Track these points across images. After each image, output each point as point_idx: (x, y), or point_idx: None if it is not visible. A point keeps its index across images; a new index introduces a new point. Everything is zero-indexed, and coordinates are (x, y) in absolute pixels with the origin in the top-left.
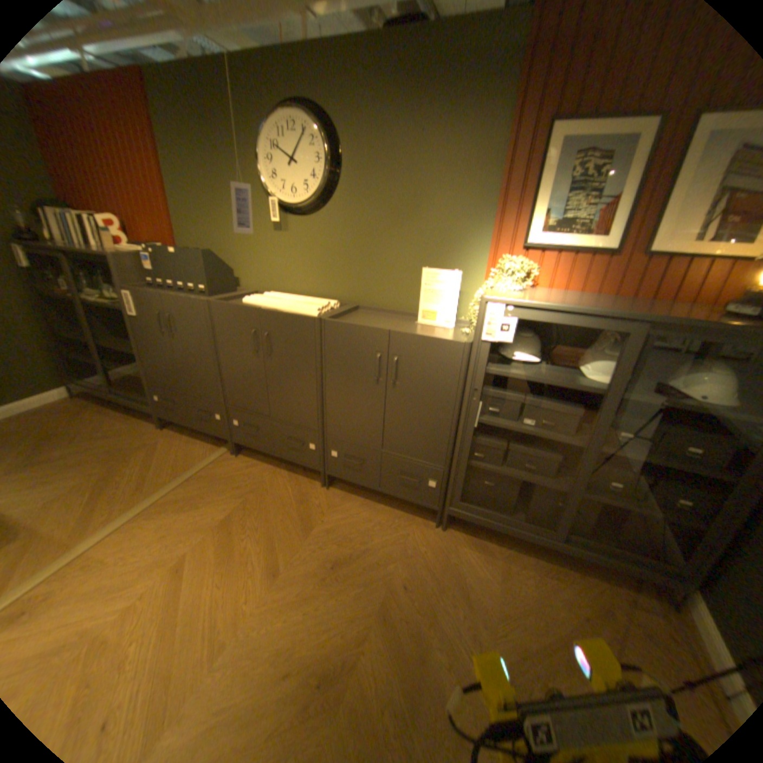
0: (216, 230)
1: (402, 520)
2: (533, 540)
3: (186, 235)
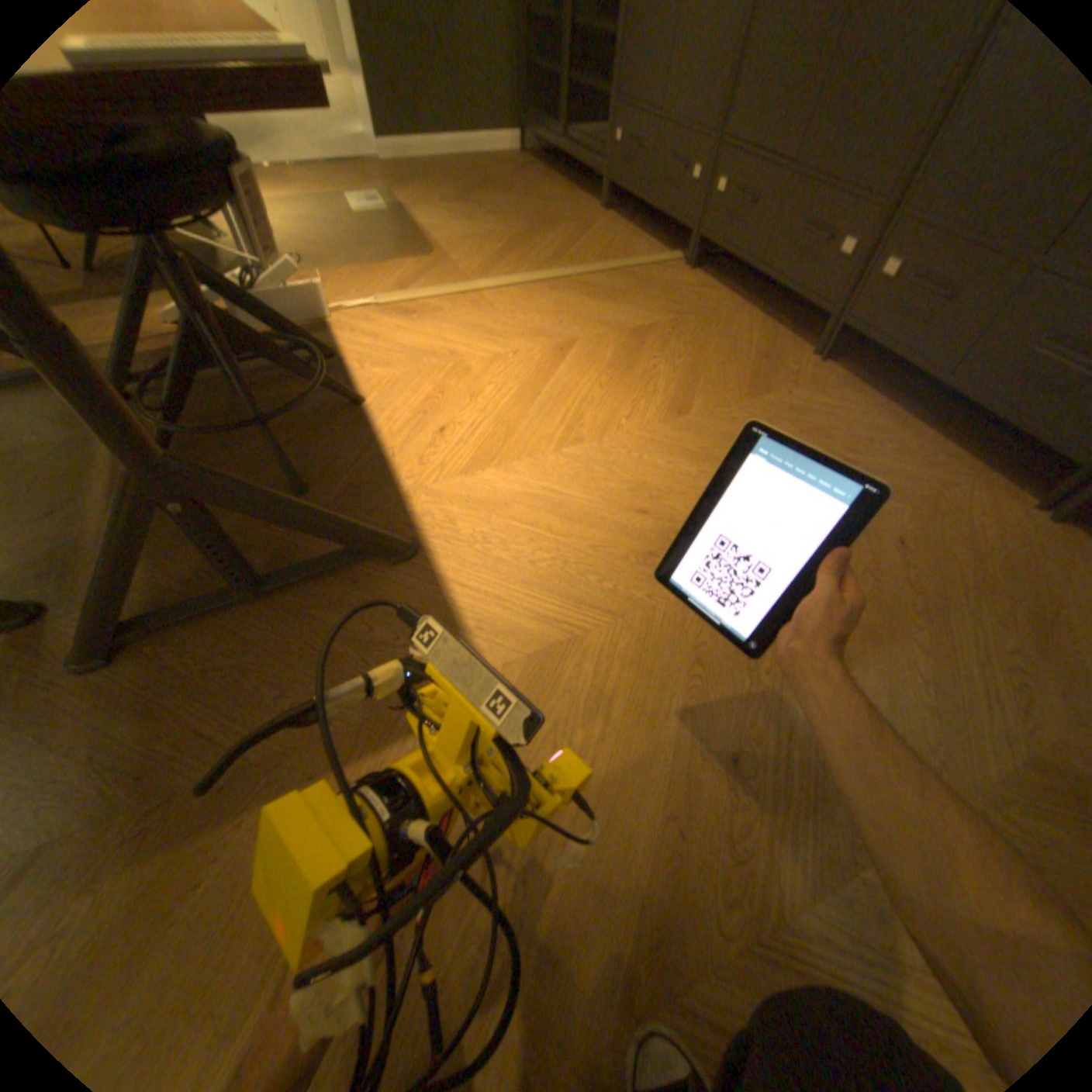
0: None
1: (958, 462)
2: None
3: None
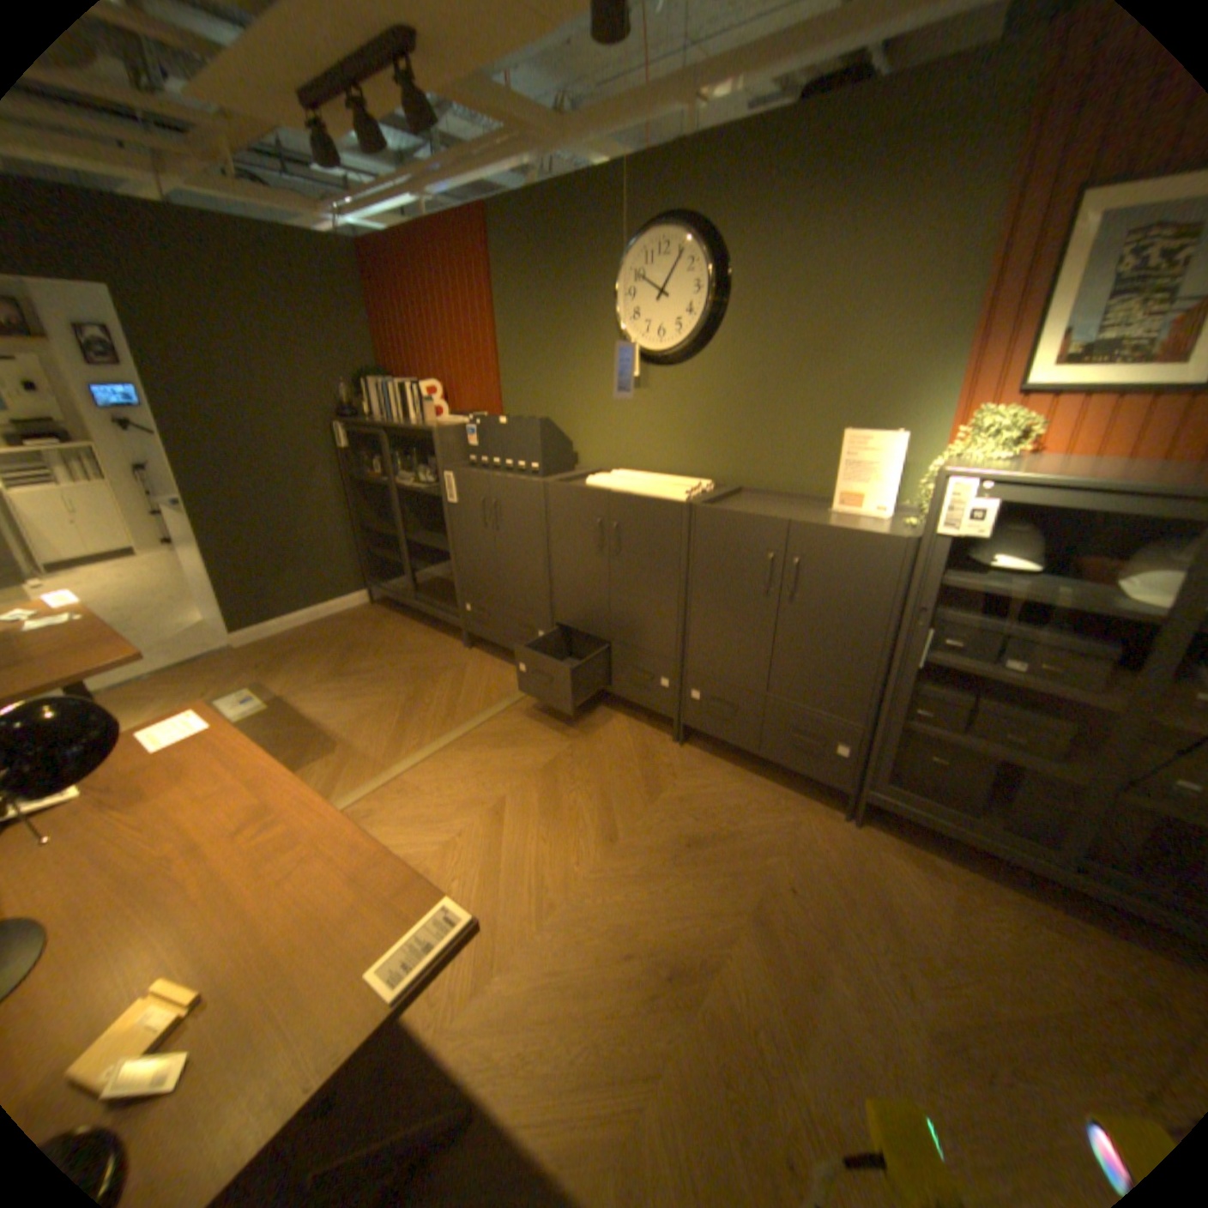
0: (553, 391)
1: (792, 803)
2: (1017, 862)
3: (516, 400)
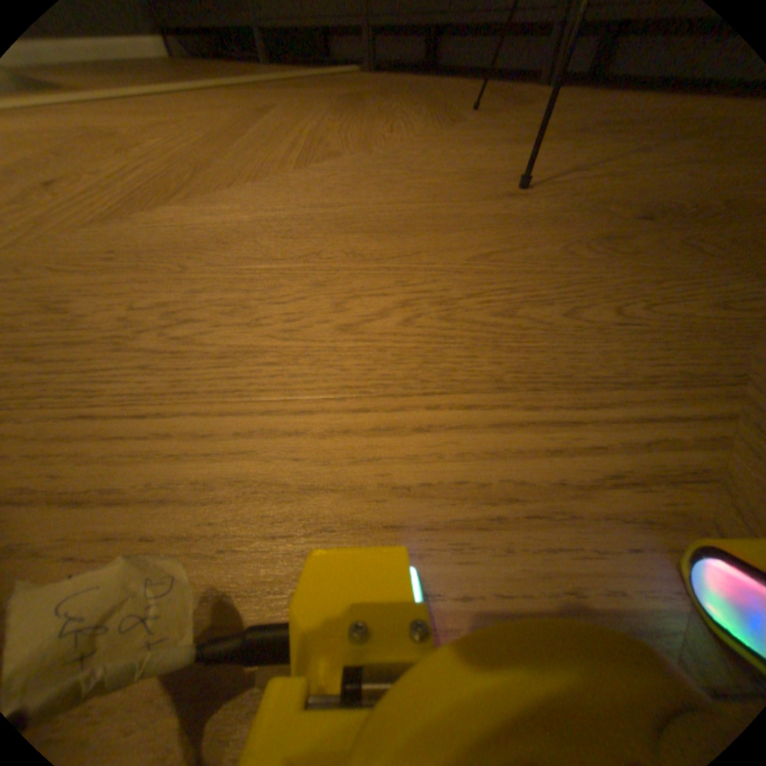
0: None
1: None
2: None
3: None
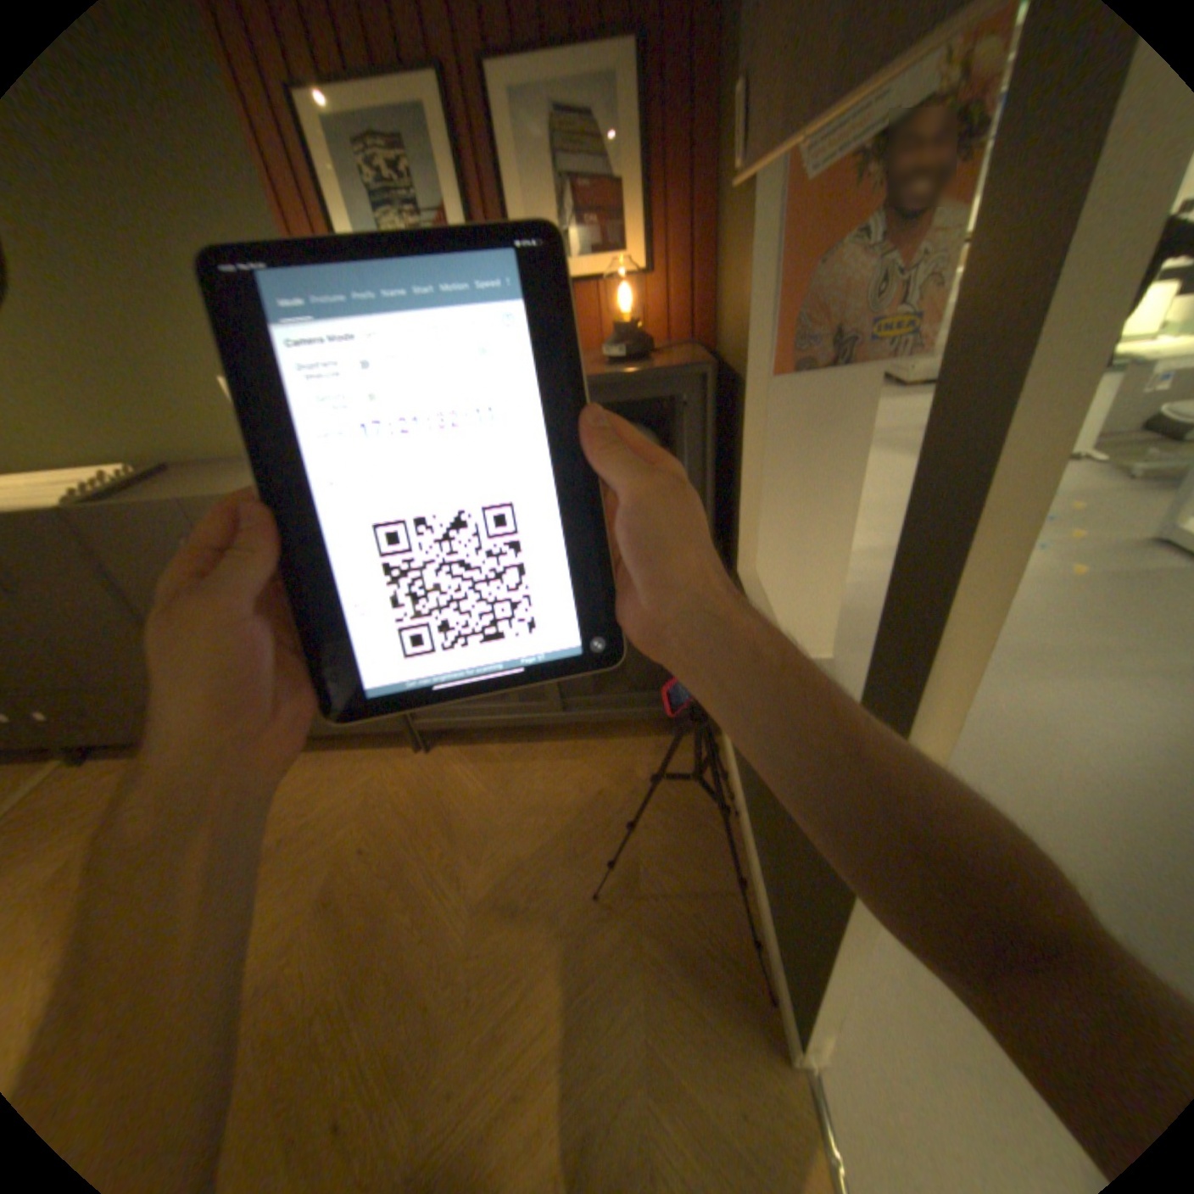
0: None
1: (366, 761)
2: (528, 722)
3: None
